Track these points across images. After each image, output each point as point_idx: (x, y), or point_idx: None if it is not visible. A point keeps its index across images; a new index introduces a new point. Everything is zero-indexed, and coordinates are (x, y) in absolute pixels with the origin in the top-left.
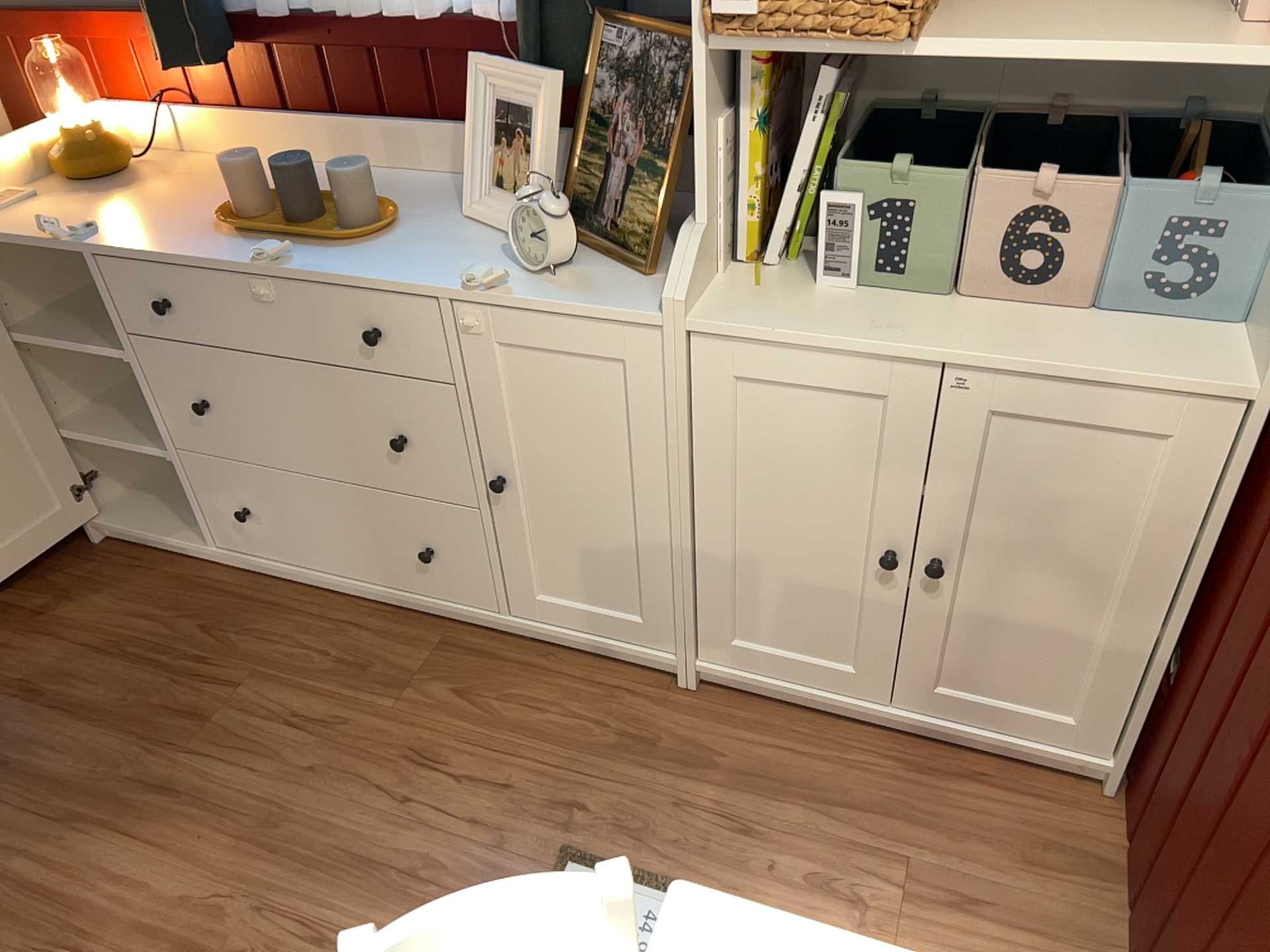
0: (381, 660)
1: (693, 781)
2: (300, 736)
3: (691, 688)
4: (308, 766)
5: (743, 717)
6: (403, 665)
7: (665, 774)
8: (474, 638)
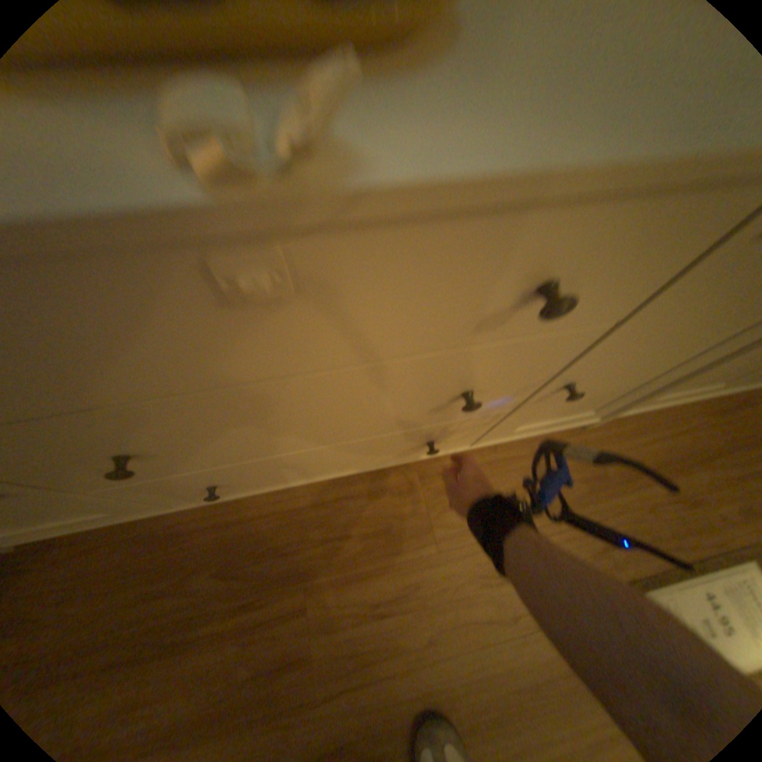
0: (394, 522)
1: (650, 492)
2: (397, 631)
3: (594, 427)
4: (427, 652)
5: (634, 432)
6: (414, 516)
7: (634, 497)
8: (440, 464)
